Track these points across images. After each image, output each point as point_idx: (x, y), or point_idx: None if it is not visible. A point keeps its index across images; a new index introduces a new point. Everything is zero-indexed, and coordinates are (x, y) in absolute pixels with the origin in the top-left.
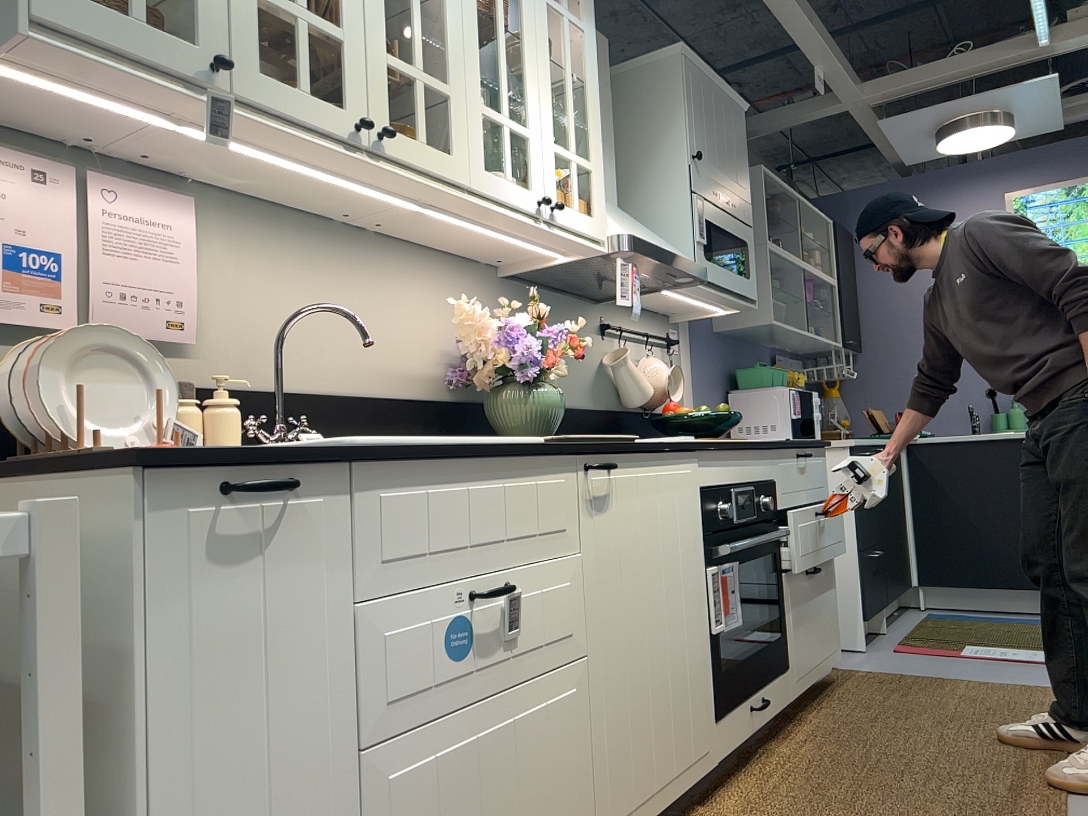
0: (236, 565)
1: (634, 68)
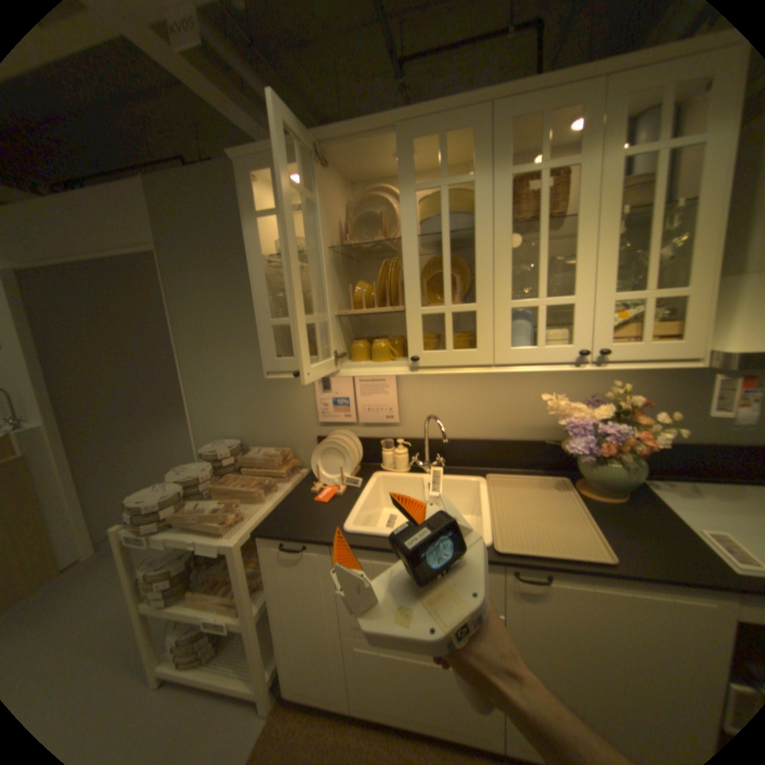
0: (289, 568)
1: None
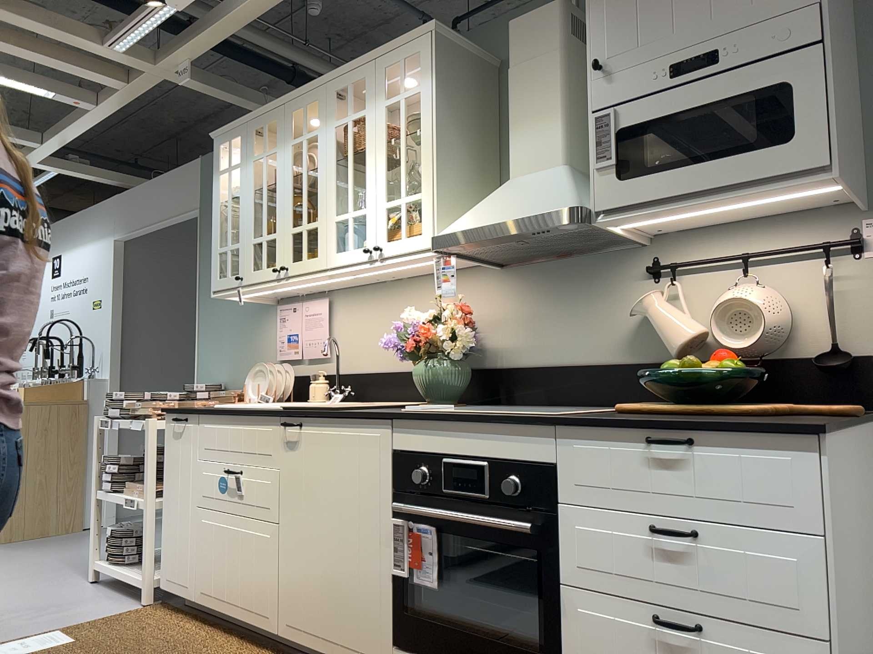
0: (177, 439)
1: None
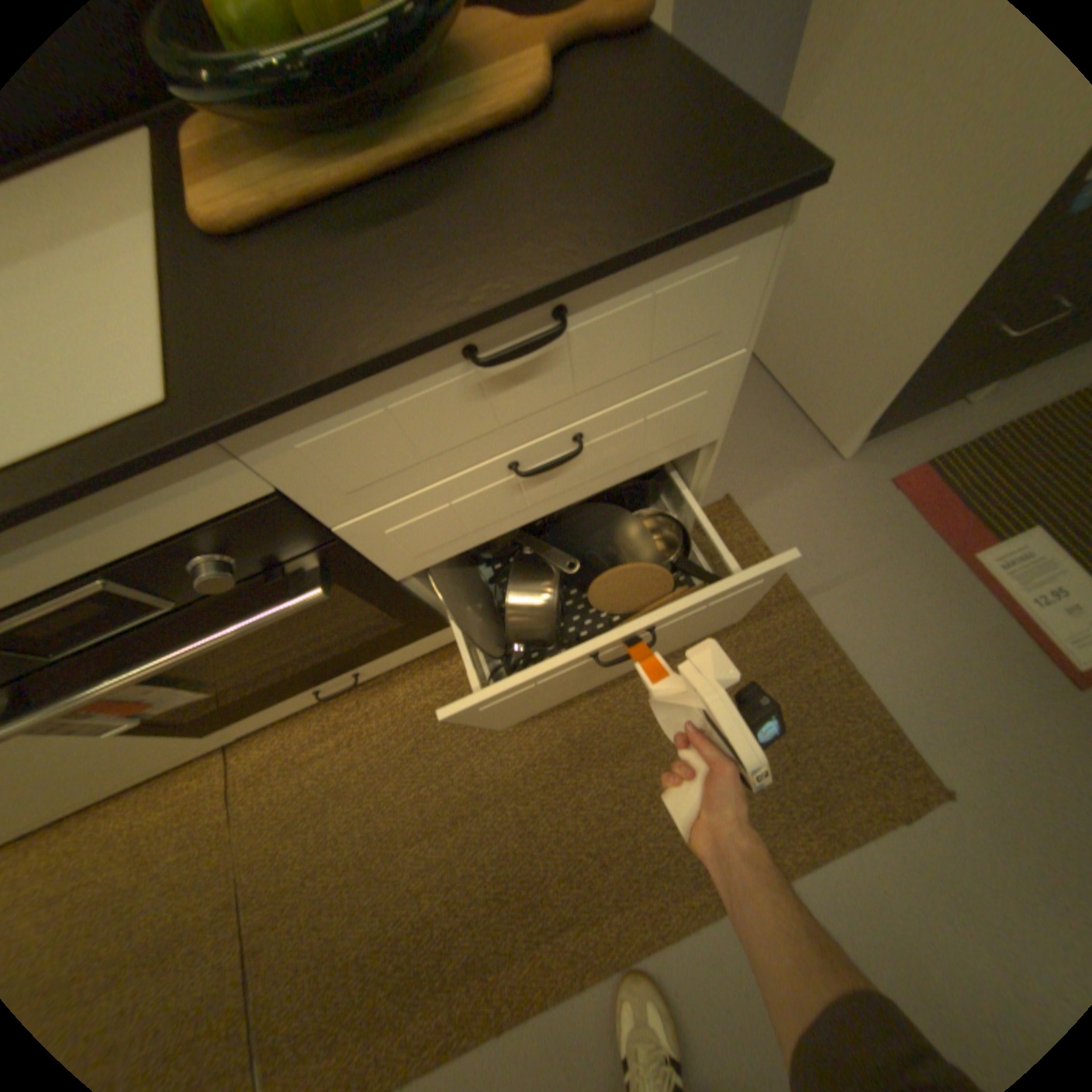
0: None
1: None
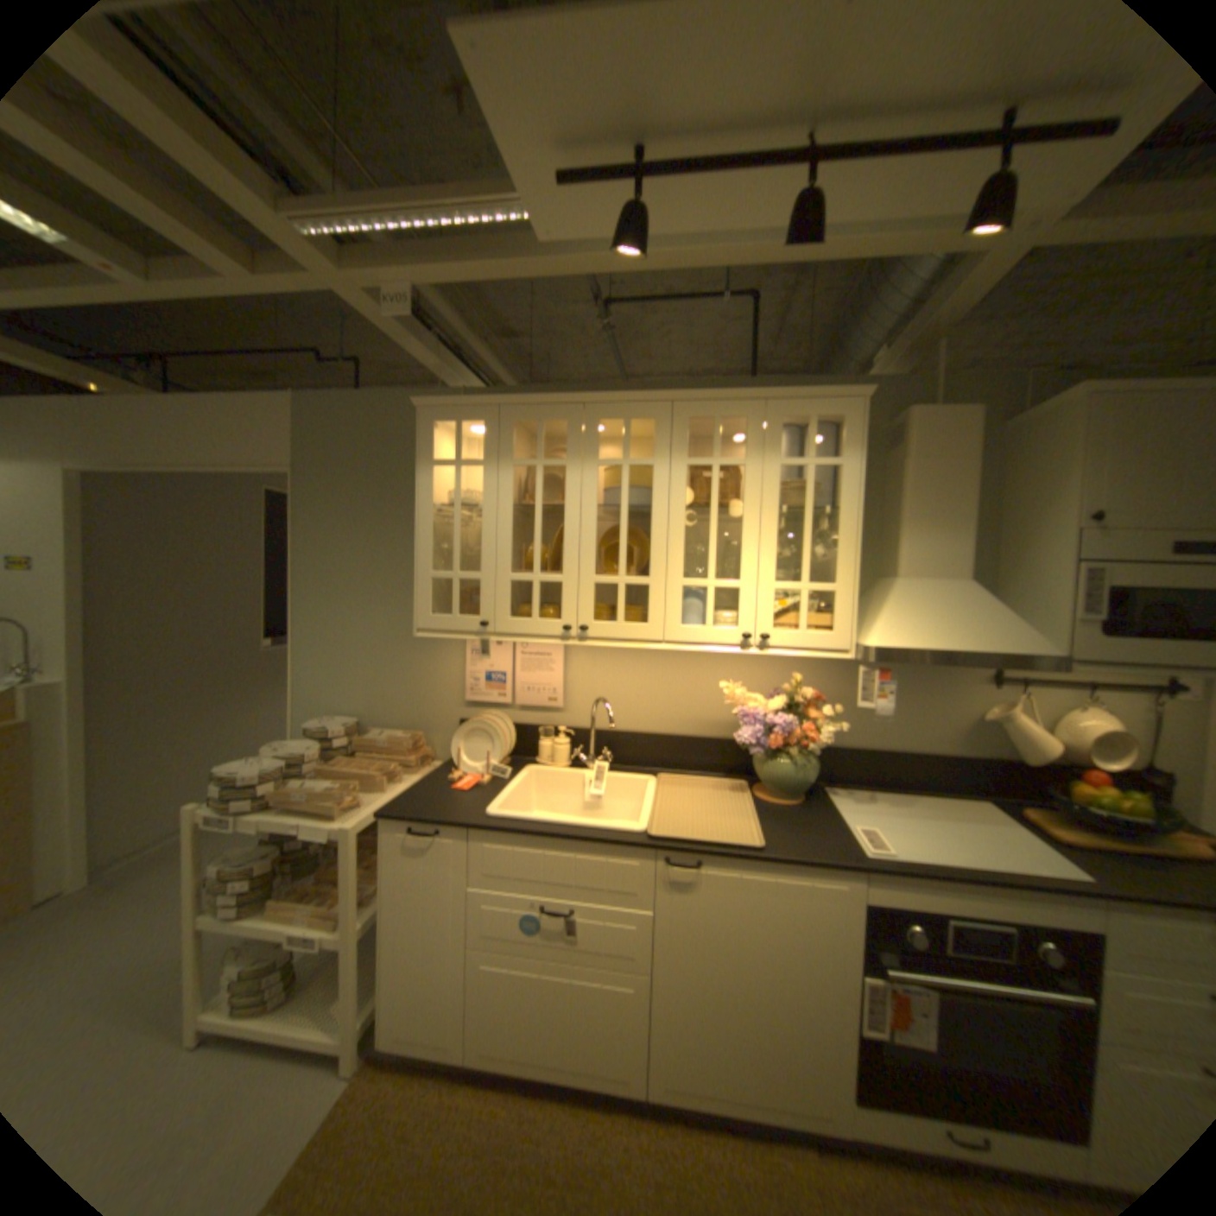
0: (415, 858)
1: (1043, 409)
